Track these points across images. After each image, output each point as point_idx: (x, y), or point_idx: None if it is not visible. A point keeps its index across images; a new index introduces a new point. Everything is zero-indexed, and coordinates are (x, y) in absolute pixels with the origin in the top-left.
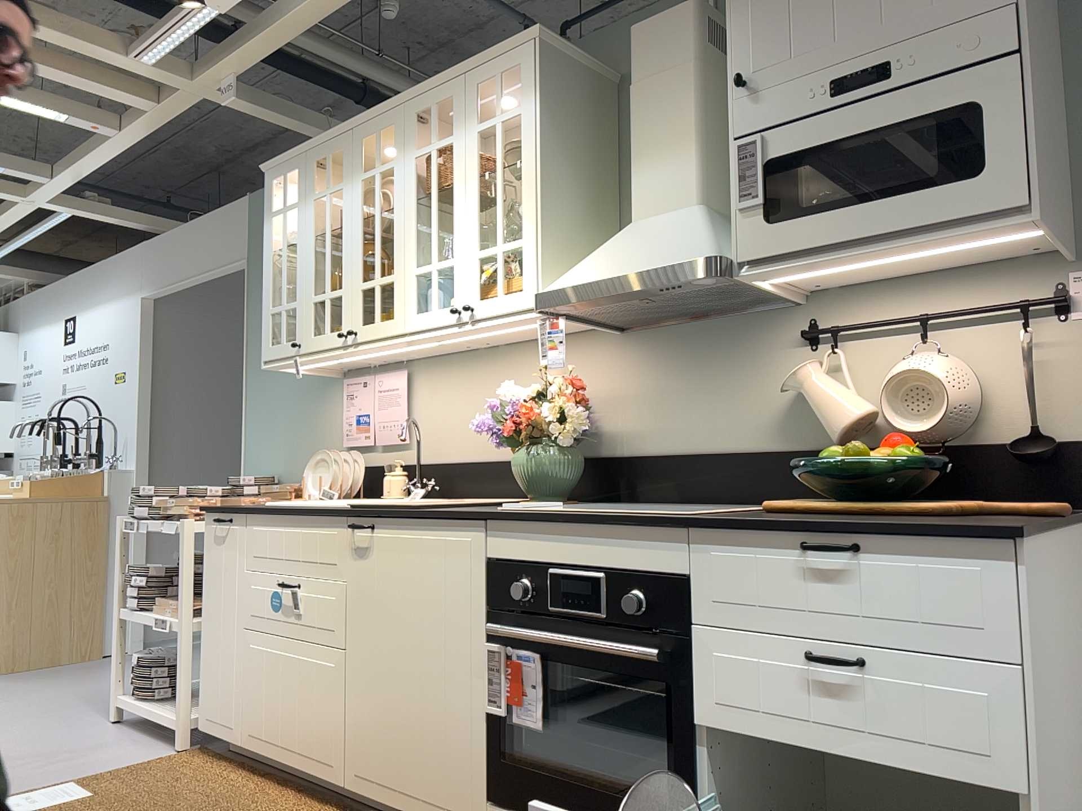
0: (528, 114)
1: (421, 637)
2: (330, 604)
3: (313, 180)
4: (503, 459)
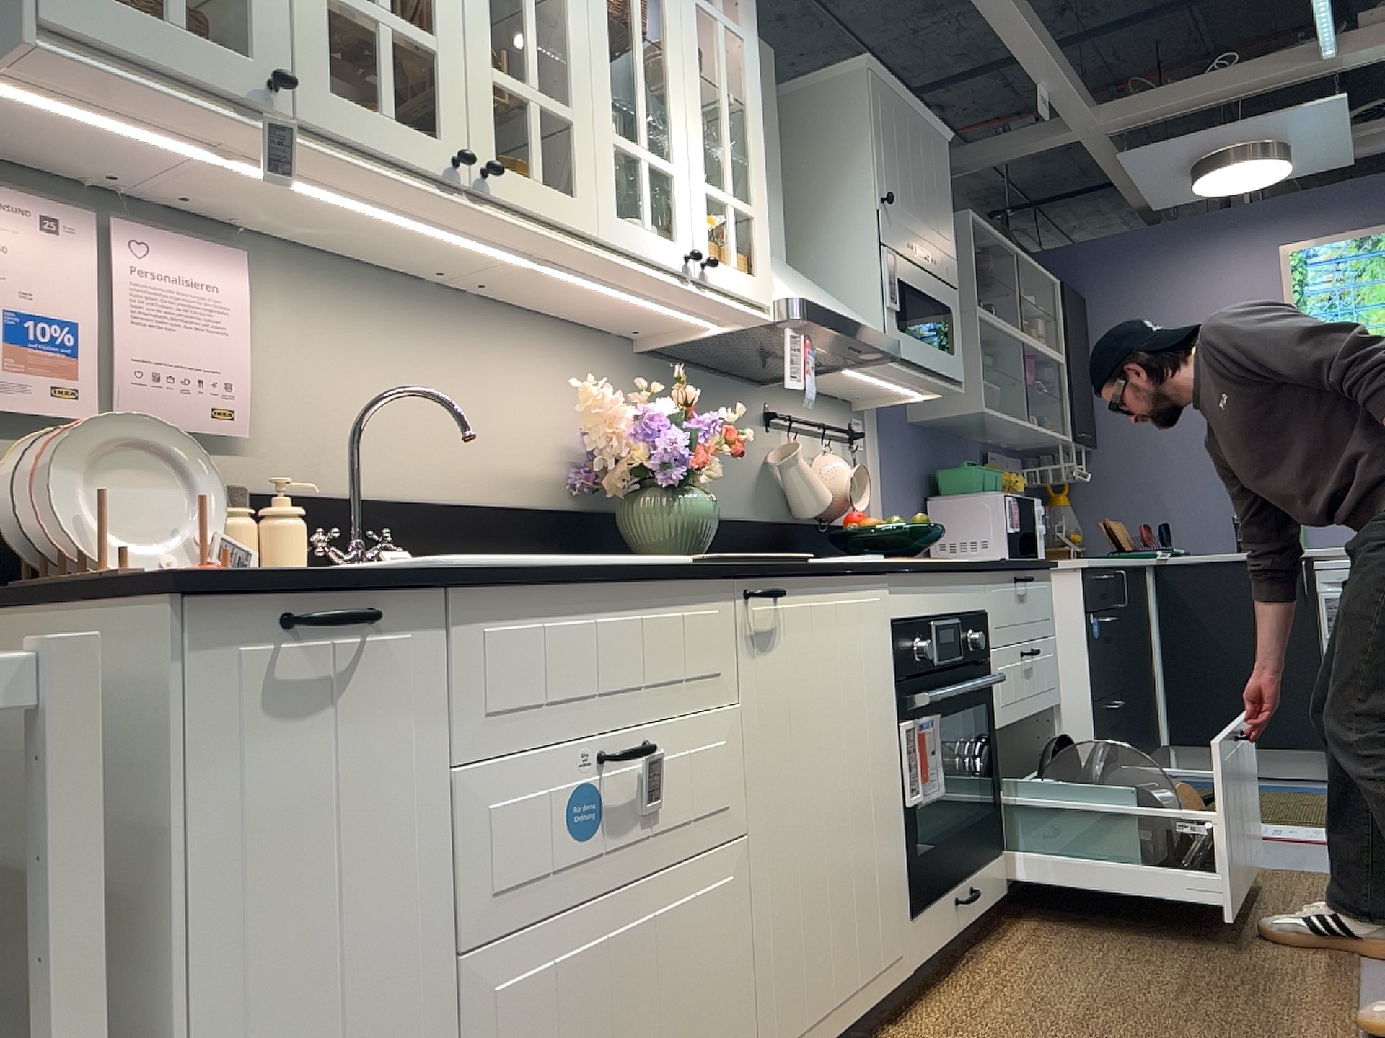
0: (754, 53)
1: (846, 749)
2: (719, 758)
3: None
4: (486, 502)
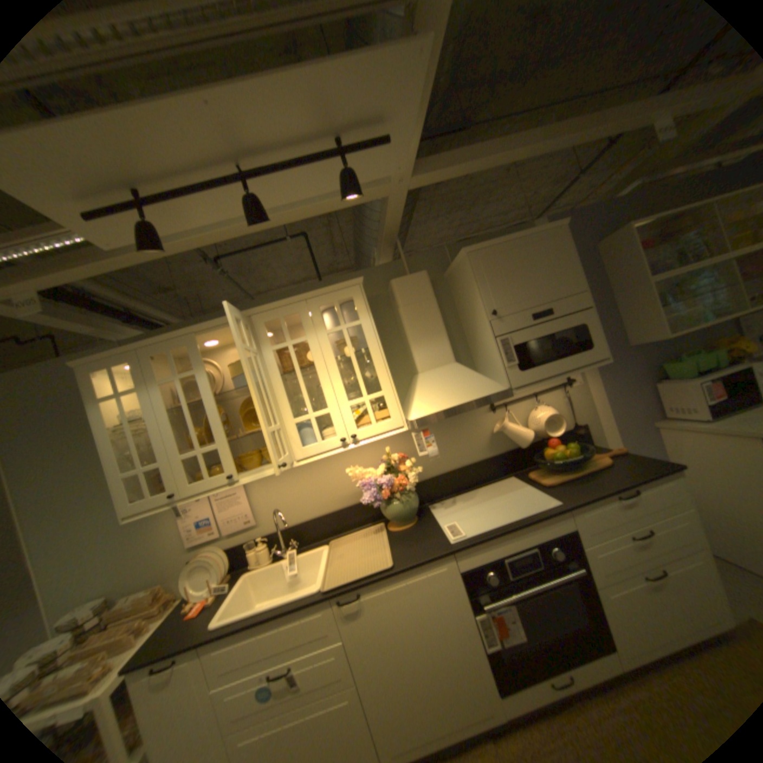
0: (368, 324)
1: (425, 641)
2: (331, 665)
3: (151, 369)
4: (340, 508)
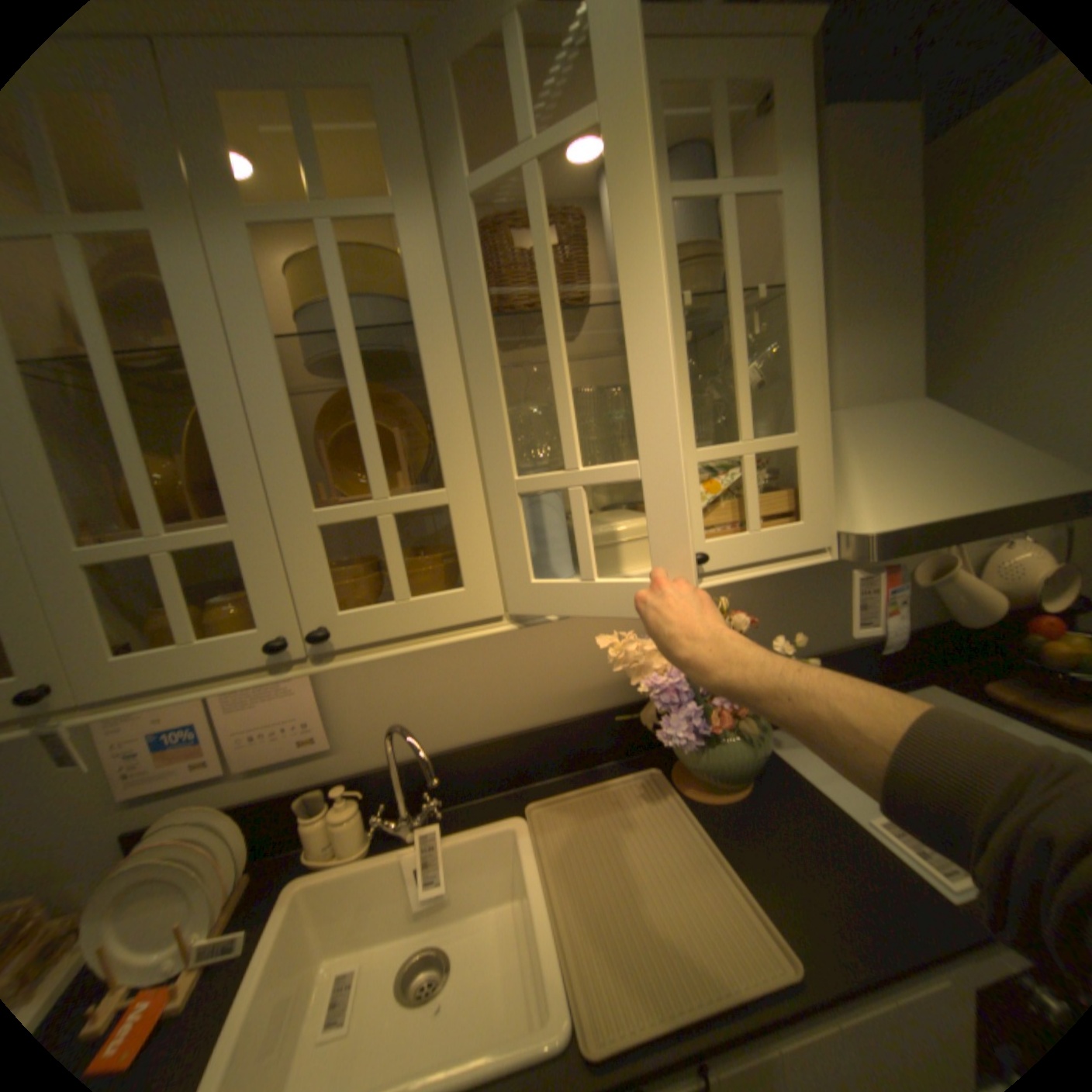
0: (804, 197)
1: None
2: None
3: None
4: (549, 721)
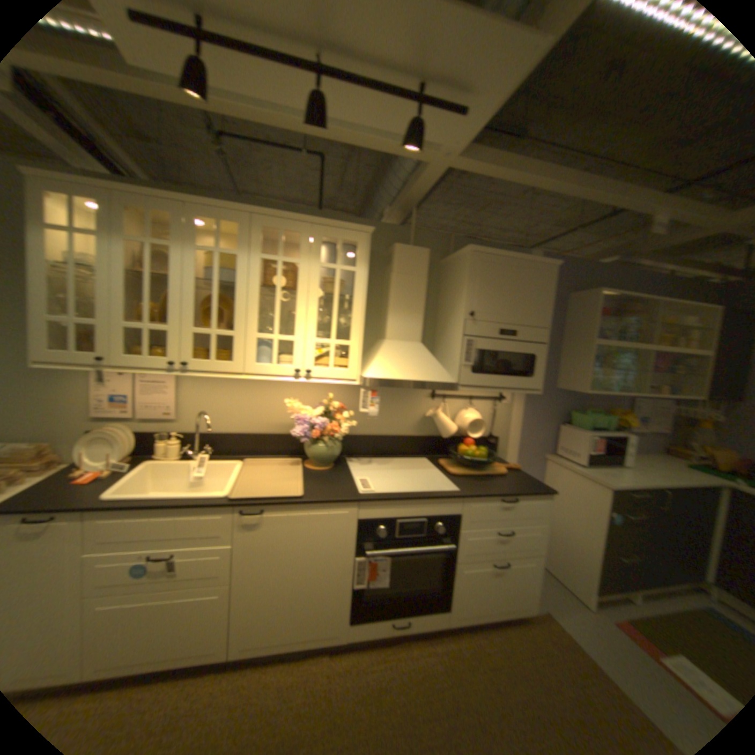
0: (361, 274)
1: (305, 564)
2: (213, 562)
3: (119, 219)
4: (263, 432)
